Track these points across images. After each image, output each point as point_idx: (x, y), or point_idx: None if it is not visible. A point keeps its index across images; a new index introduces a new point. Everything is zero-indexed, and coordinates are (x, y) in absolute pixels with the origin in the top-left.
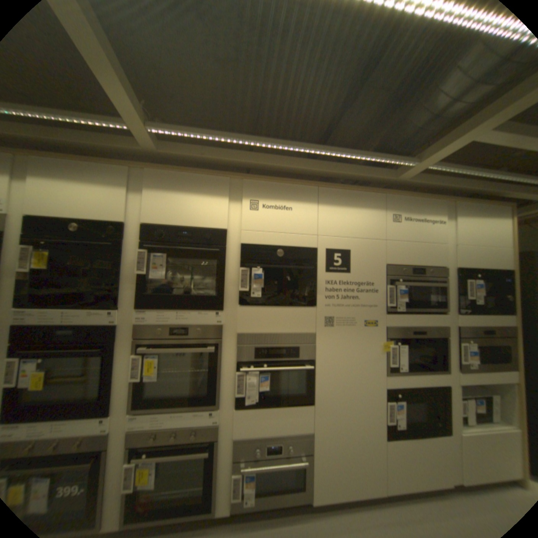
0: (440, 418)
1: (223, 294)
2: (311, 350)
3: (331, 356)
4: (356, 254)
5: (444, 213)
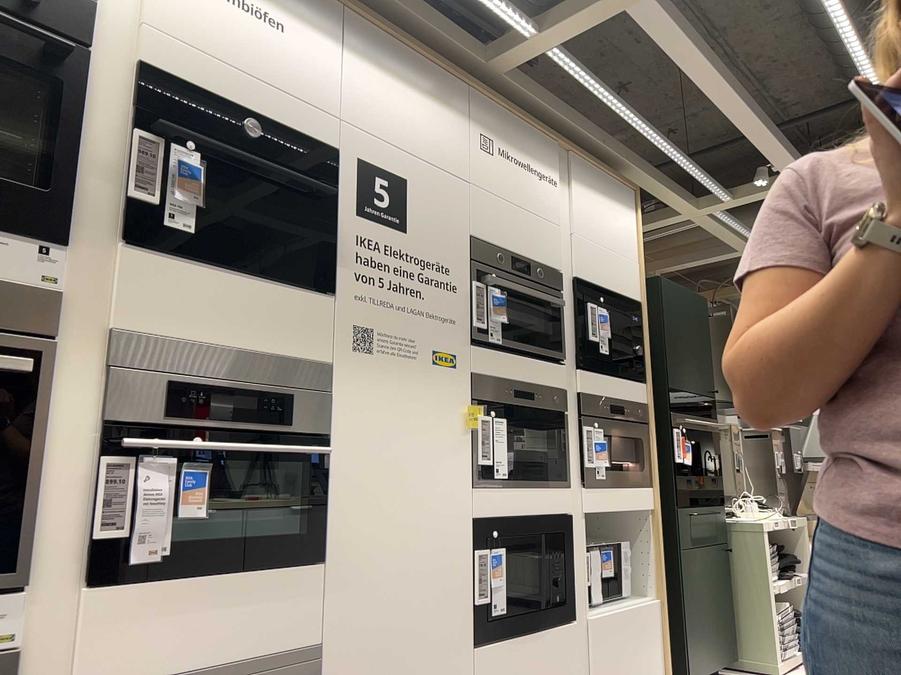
0: (557, 582)
1: (70, 196)
2: (321, 407)
3: (364, 430)
4: (418, 194)
5: (553, 167)
